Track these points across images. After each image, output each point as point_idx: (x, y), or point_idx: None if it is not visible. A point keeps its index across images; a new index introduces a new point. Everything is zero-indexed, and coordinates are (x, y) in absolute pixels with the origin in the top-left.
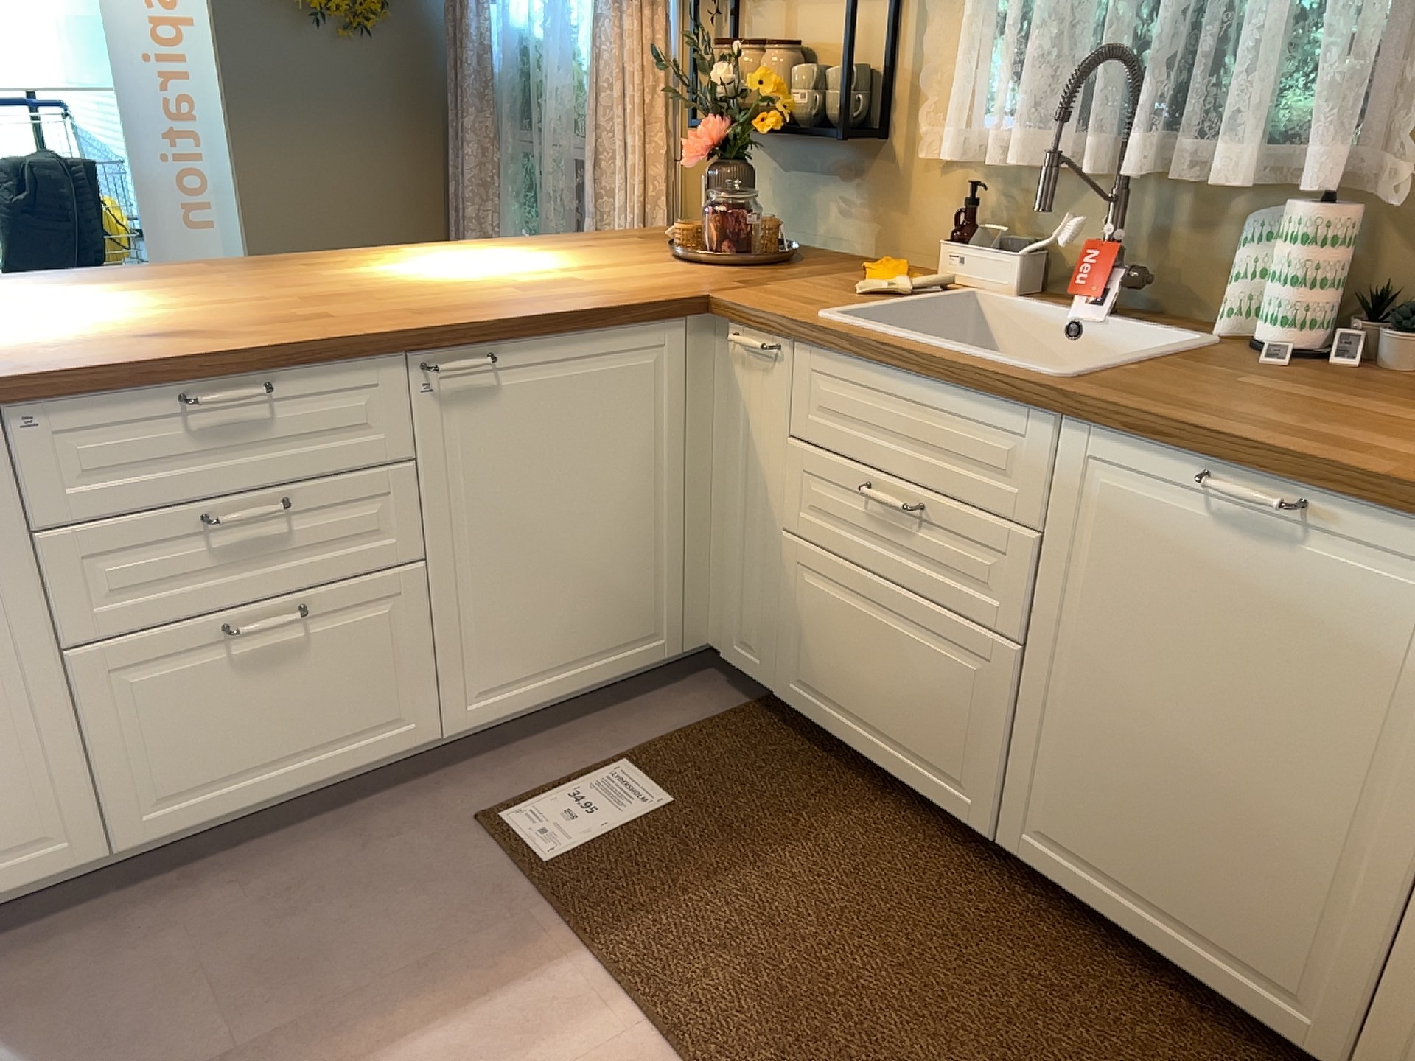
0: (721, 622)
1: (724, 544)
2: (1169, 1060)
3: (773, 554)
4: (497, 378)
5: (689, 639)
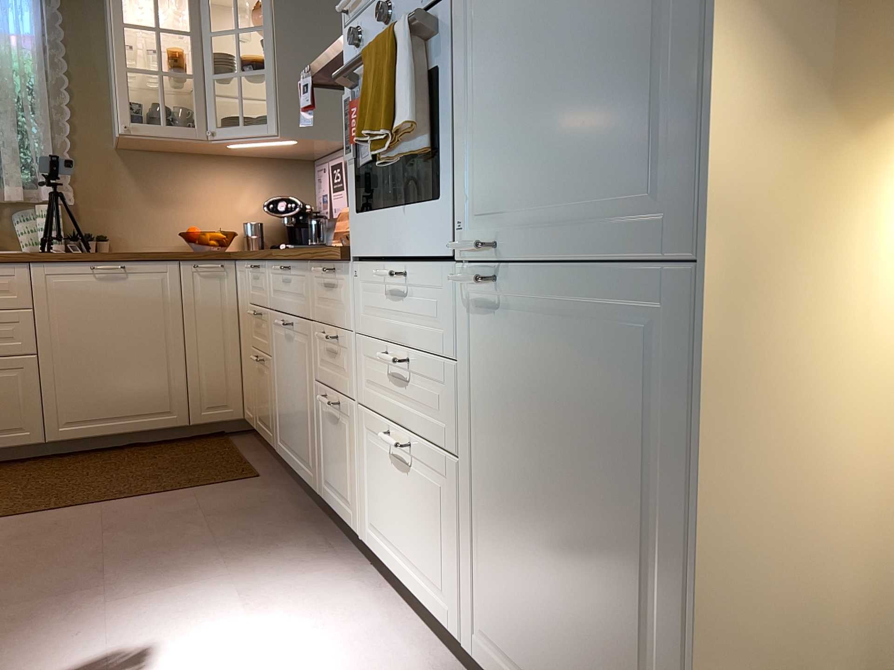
0: None
1: None
2: (149, 453)
3: None
4: None
5: None
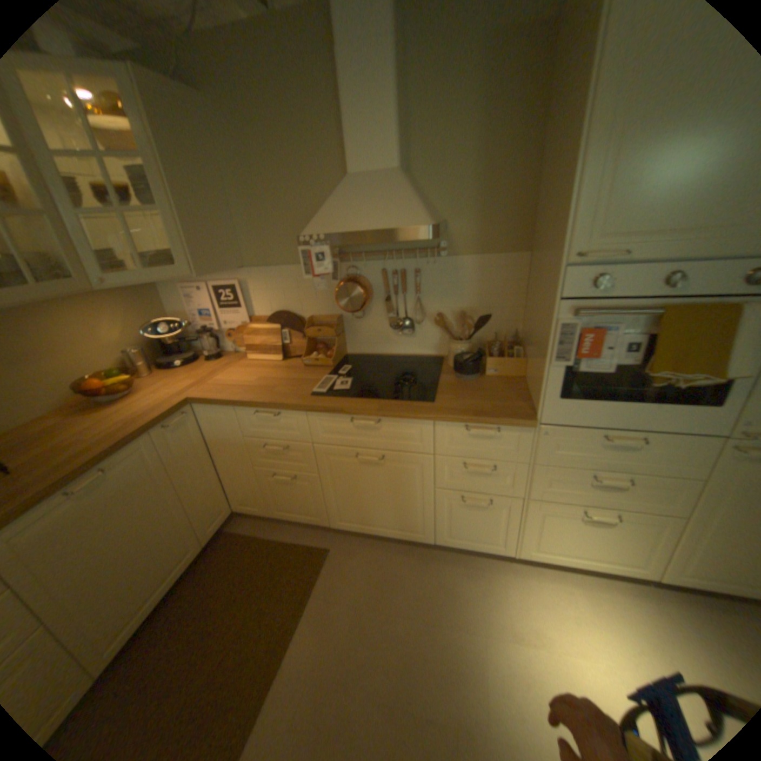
0: None
1: None
2: (195, 595)
3: None
4: None
5: None
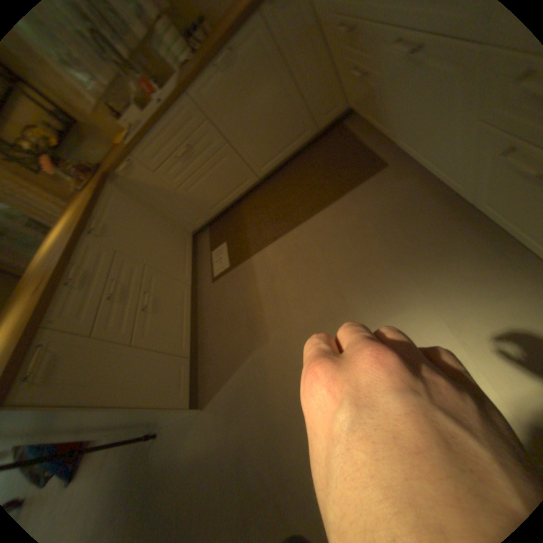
0: (188, 225)
1: (170, 212)
2: (306, 160)
3: (179, 197)
4: (100, 223)
5: (188, 234)
